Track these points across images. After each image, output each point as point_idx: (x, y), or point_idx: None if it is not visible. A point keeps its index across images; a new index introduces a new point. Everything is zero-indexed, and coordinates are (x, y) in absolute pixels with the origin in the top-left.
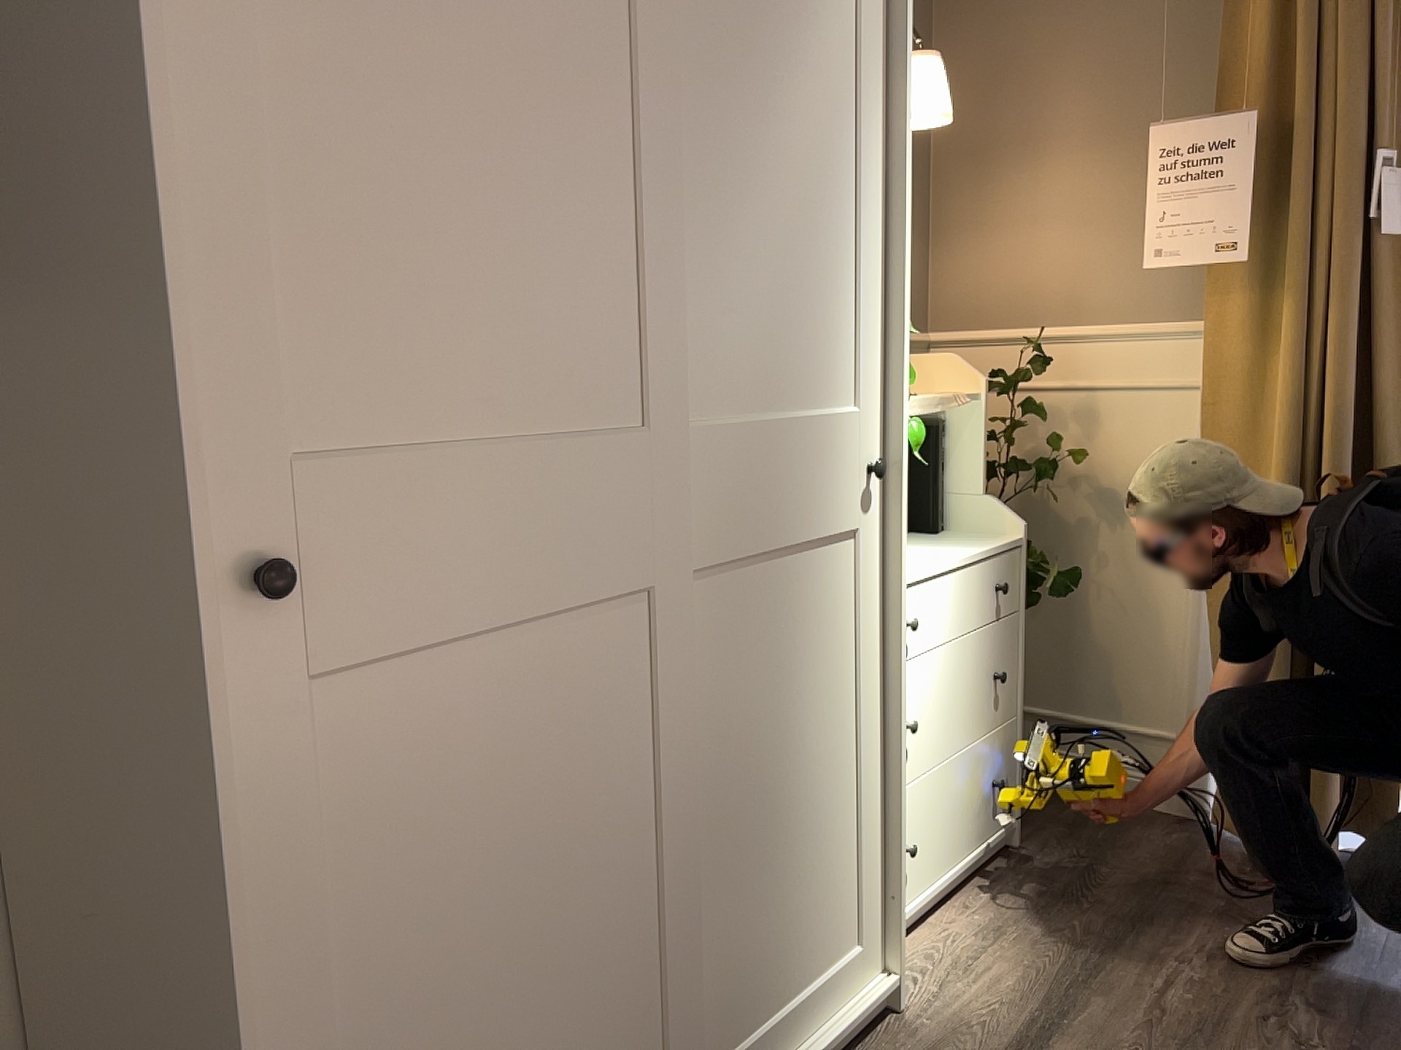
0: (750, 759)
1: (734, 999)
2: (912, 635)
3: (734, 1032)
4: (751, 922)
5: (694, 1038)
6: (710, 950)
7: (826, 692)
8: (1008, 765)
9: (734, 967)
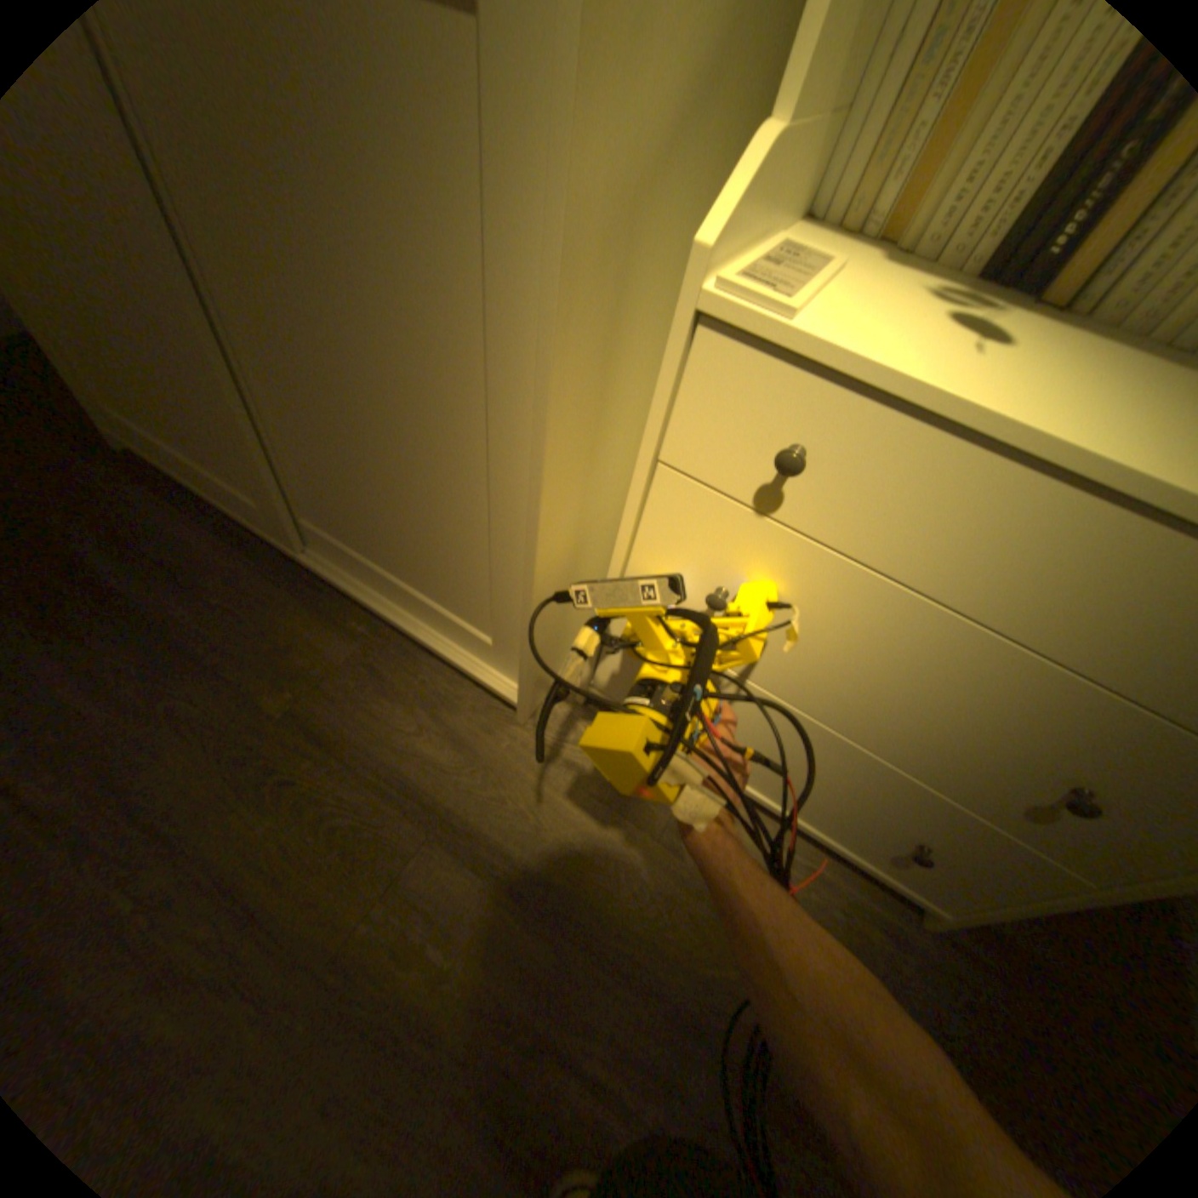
0: (287, 310)
1: (331, 512)
2: (805, 485)
3: (338, 532)
4: (337, 478)
5: (283, 488)
6: (292, 450)
7: (413, 334)
8: (989, 876)
9: (324, 489)
